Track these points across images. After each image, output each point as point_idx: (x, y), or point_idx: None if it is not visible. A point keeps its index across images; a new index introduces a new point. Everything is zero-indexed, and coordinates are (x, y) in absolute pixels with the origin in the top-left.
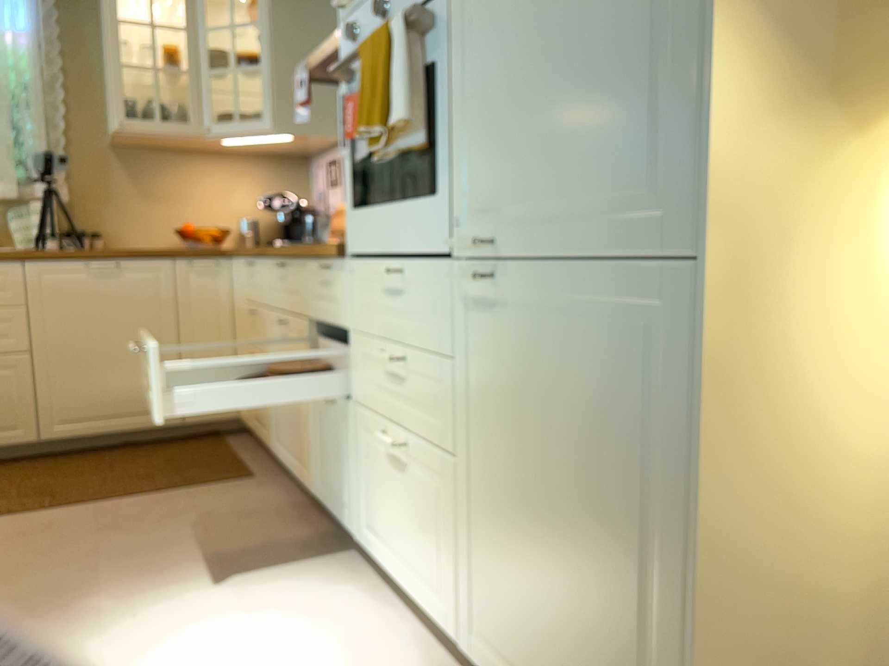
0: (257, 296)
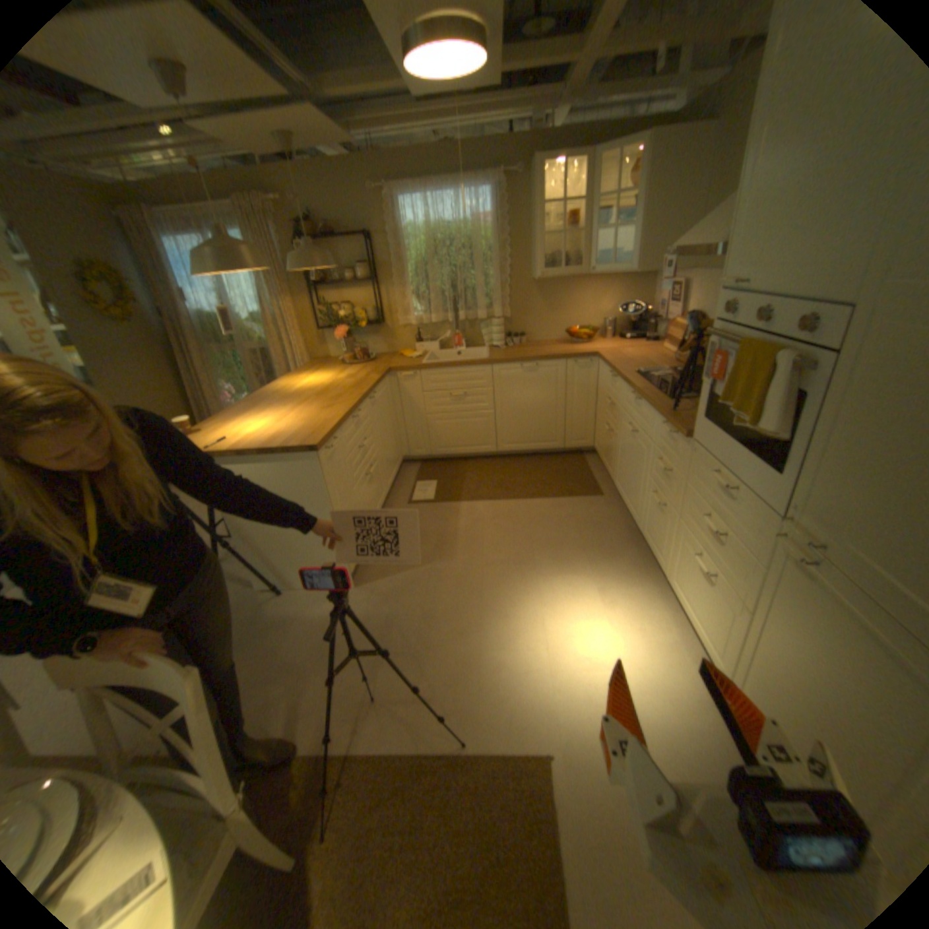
0: (616, 398)
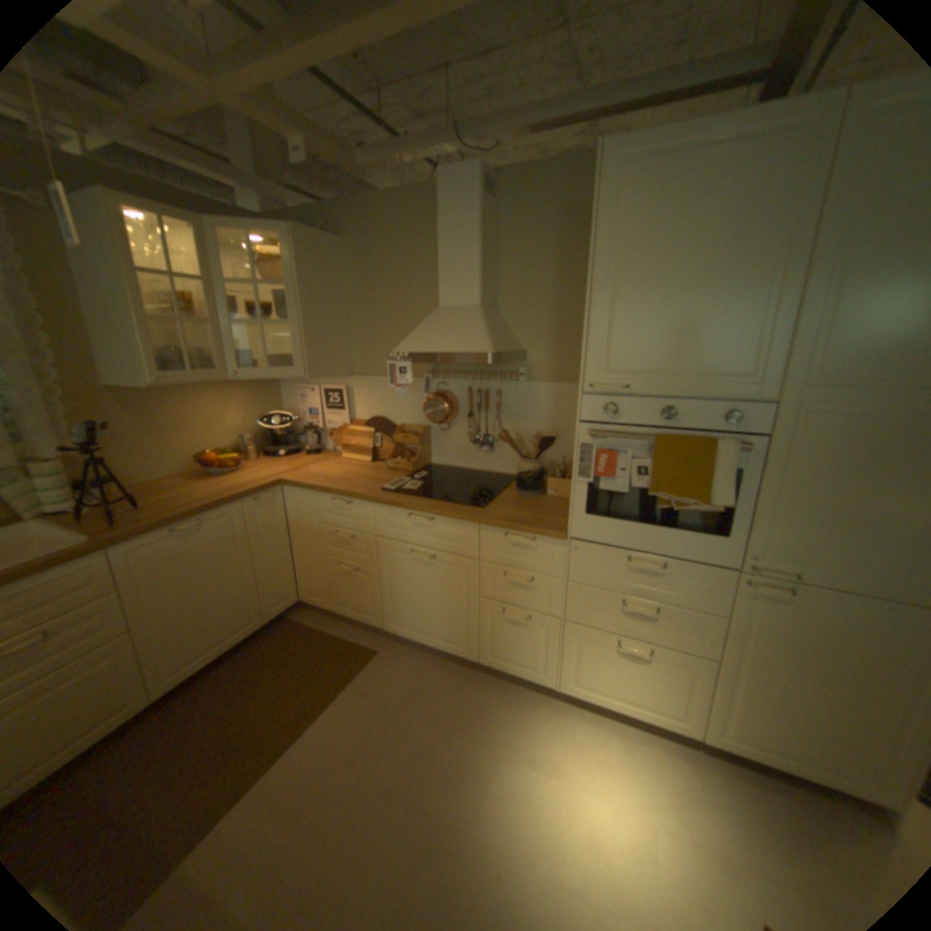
0: (360, 528)
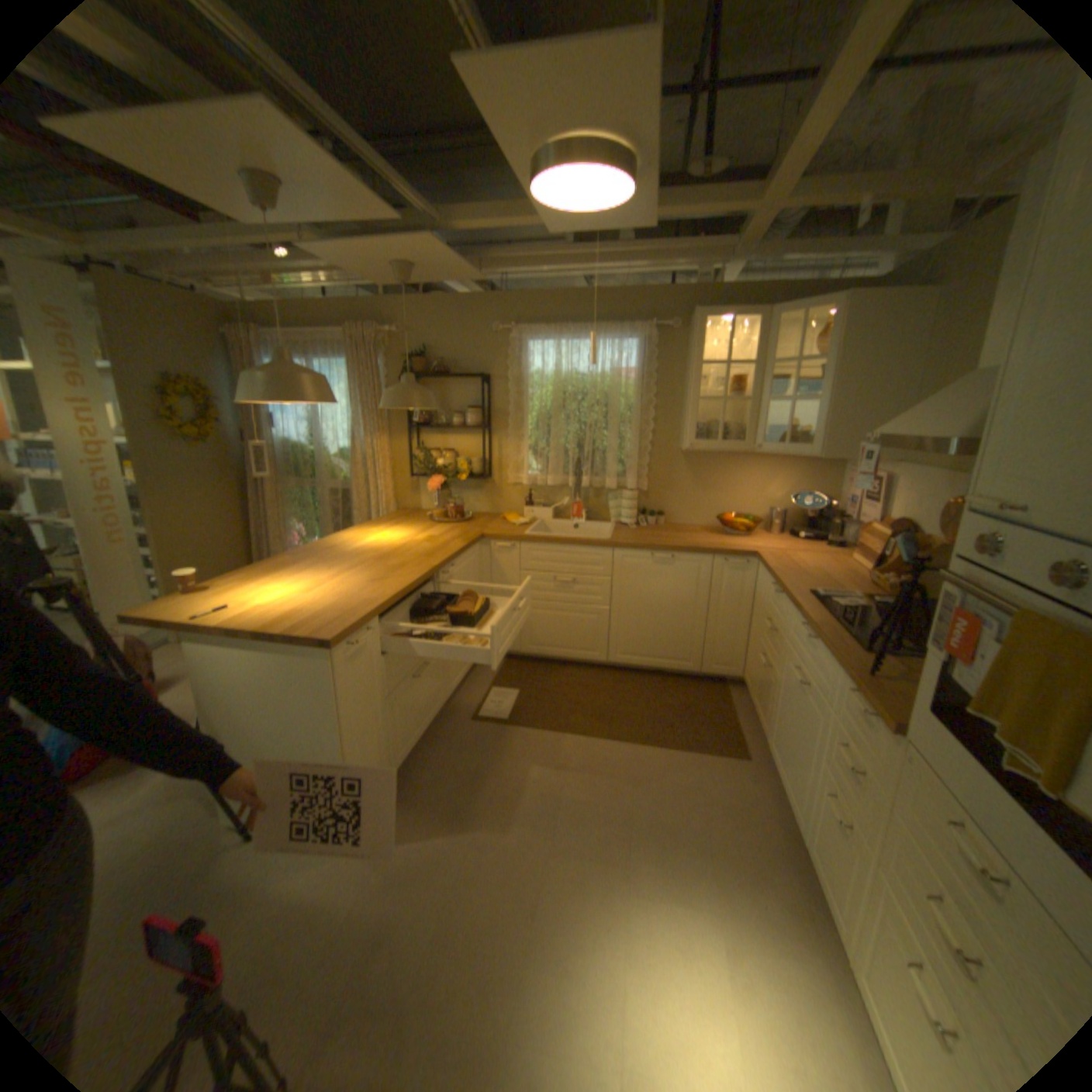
0: (781, 623)
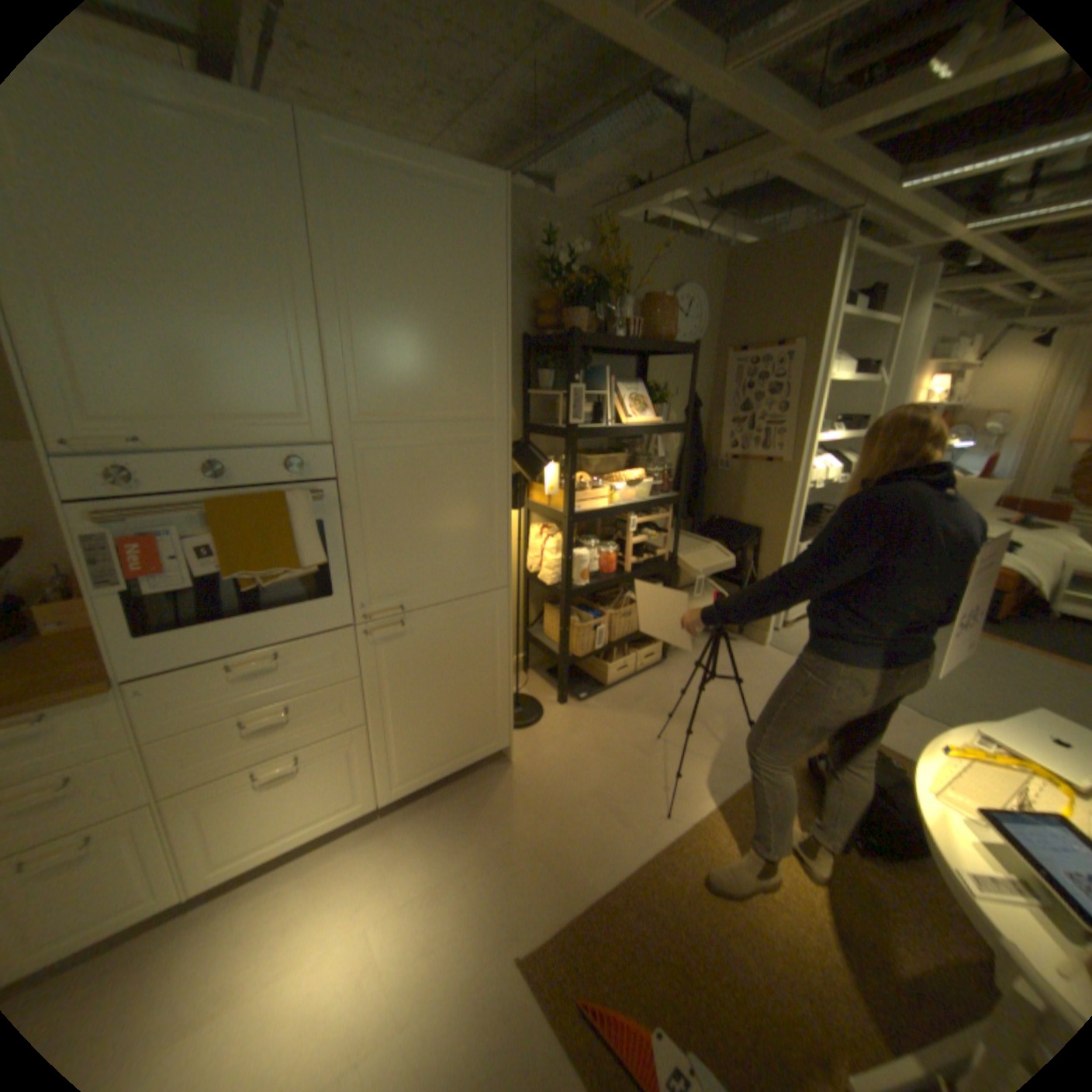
0: None
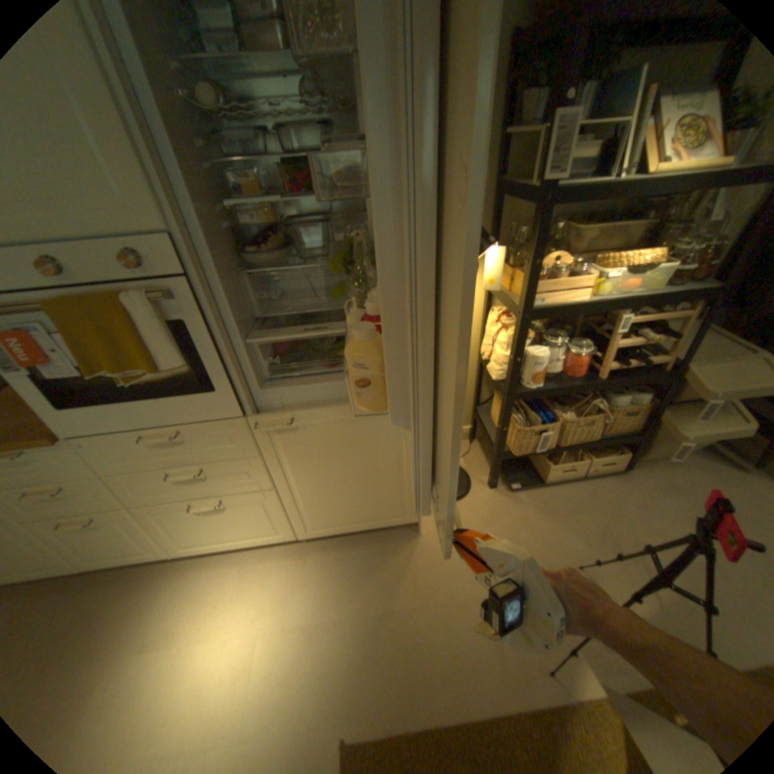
0: None
